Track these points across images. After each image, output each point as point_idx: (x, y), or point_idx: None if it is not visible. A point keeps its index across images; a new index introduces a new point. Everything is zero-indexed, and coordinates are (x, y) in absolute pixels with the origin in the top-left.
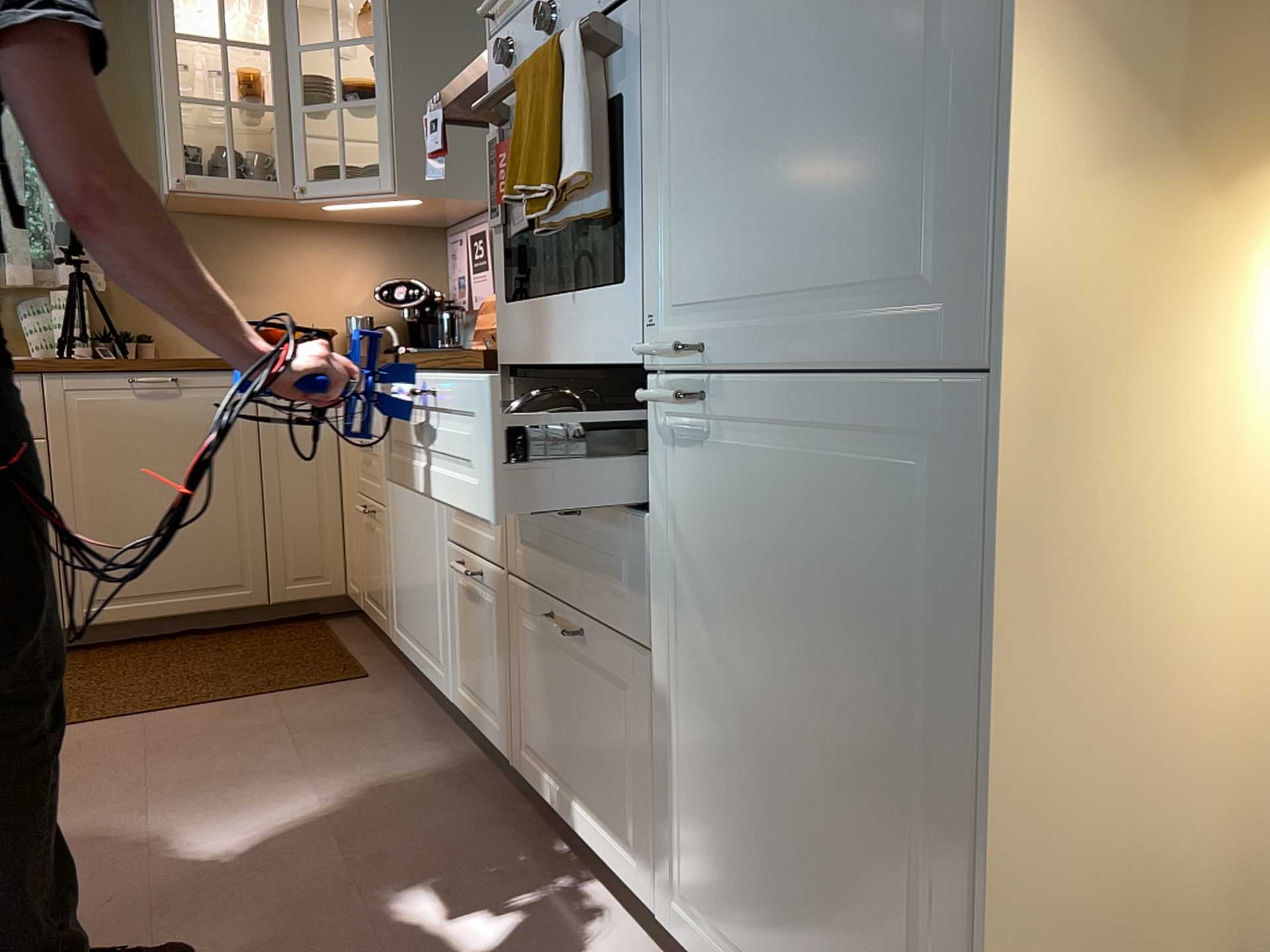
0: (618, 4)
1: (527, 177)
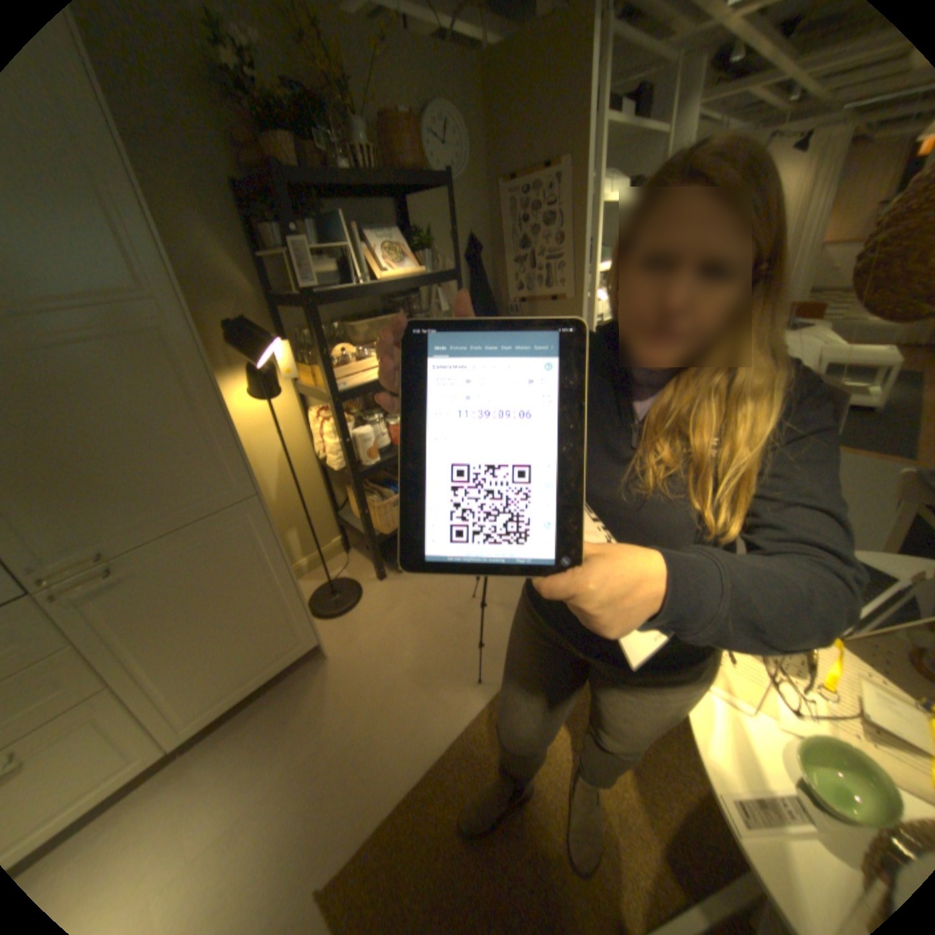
0: None
1: None
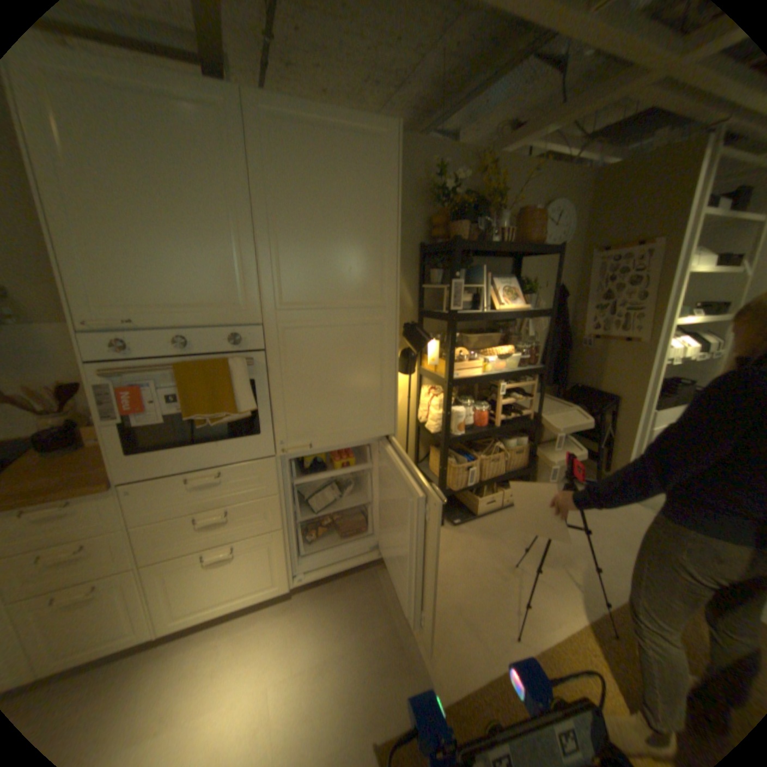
0: (241, 350)
1: (201, 410)
